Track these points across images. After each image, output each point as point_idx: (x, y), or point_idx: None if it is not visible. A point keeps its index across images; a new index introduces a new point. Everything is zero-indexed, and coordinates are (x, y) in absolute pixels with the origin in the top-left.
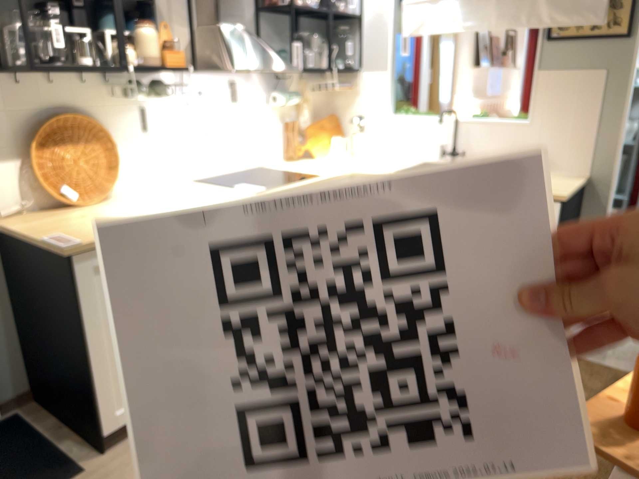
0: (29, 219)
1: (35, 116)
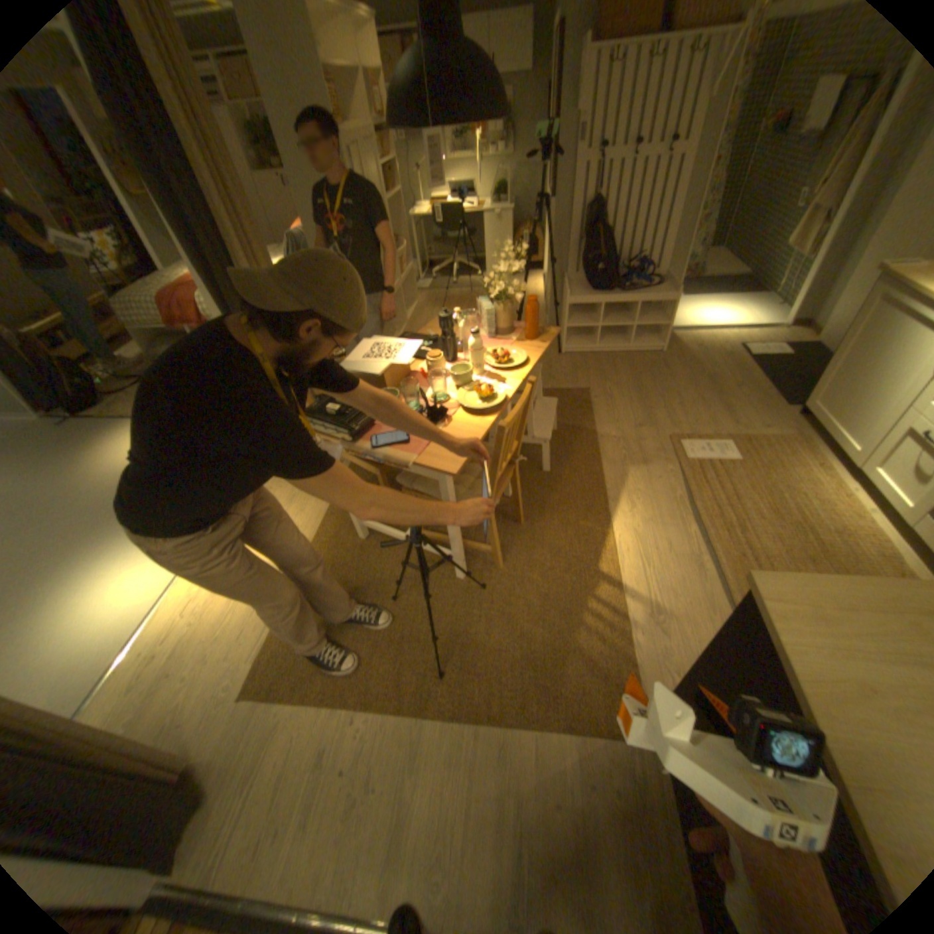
0: None
1: None
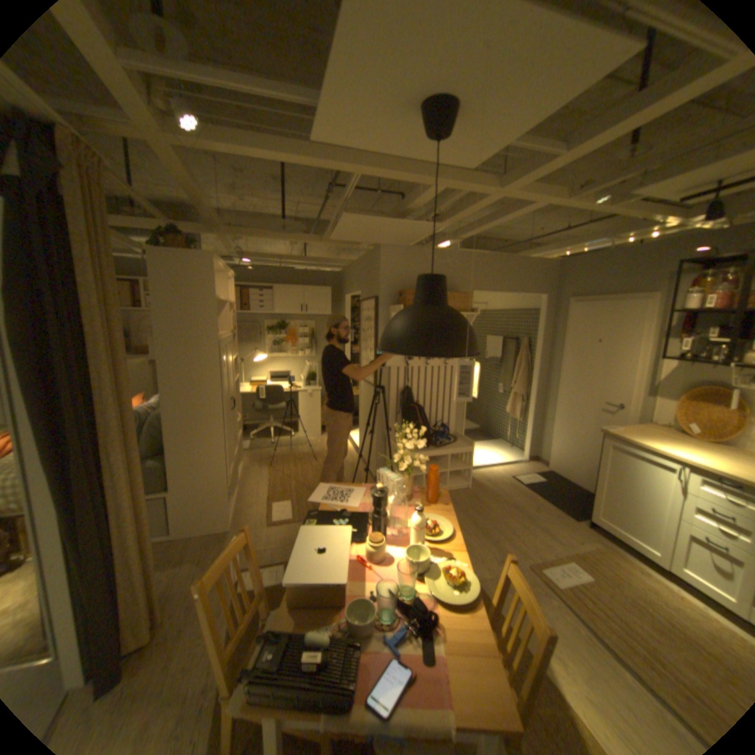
0: (660, 428)
1: (700, 383)
